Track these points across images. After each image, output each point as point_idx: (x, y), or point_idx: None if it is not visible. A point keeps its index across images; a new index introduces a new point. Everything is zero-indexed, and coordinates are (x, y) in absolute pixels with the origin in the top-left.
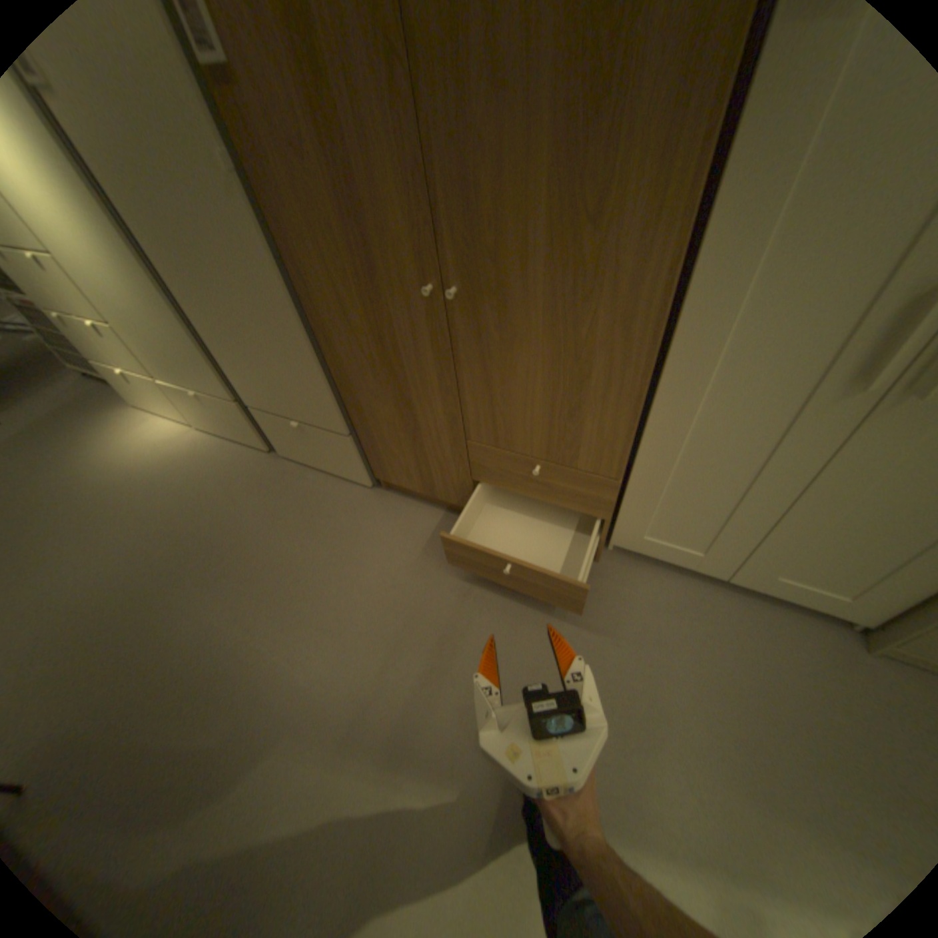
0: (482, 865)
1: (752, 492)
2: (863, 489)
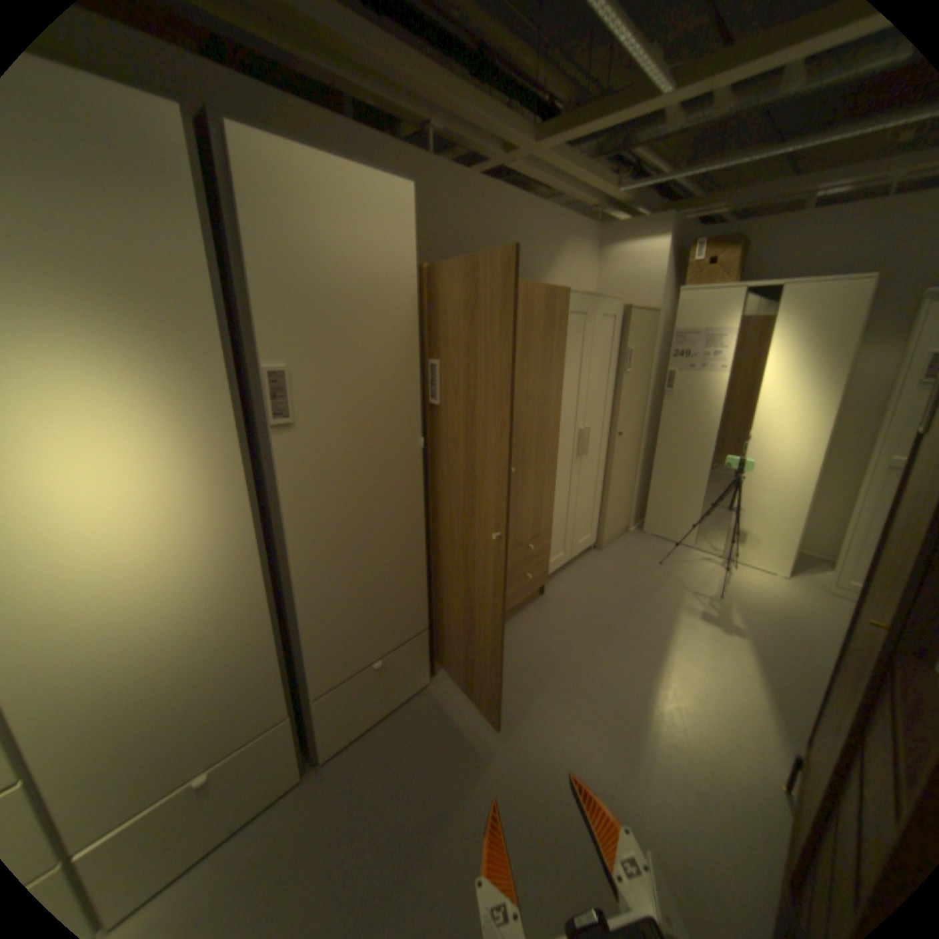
0: (690, 678)
1: (568, 510)
2: (583, 489)
